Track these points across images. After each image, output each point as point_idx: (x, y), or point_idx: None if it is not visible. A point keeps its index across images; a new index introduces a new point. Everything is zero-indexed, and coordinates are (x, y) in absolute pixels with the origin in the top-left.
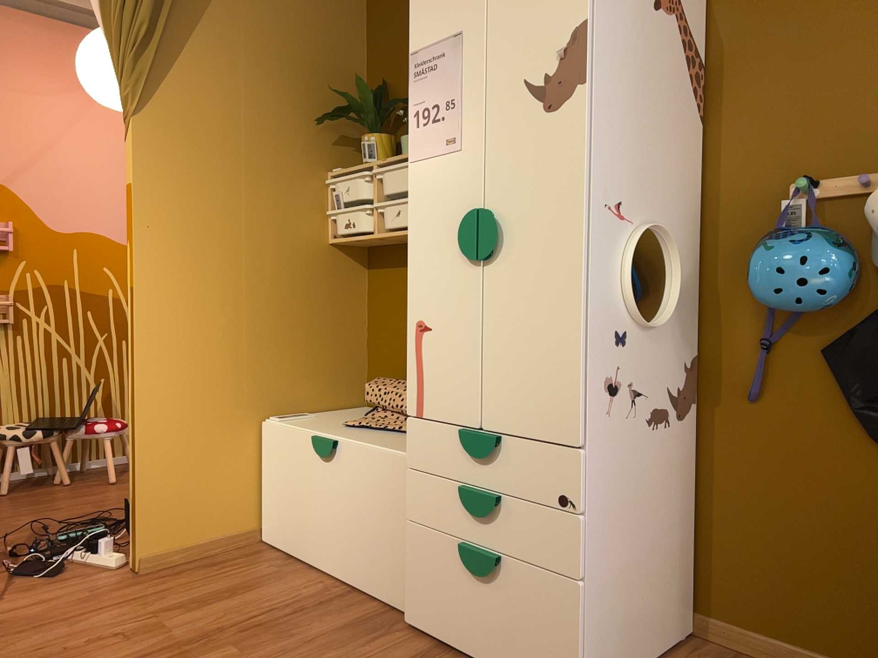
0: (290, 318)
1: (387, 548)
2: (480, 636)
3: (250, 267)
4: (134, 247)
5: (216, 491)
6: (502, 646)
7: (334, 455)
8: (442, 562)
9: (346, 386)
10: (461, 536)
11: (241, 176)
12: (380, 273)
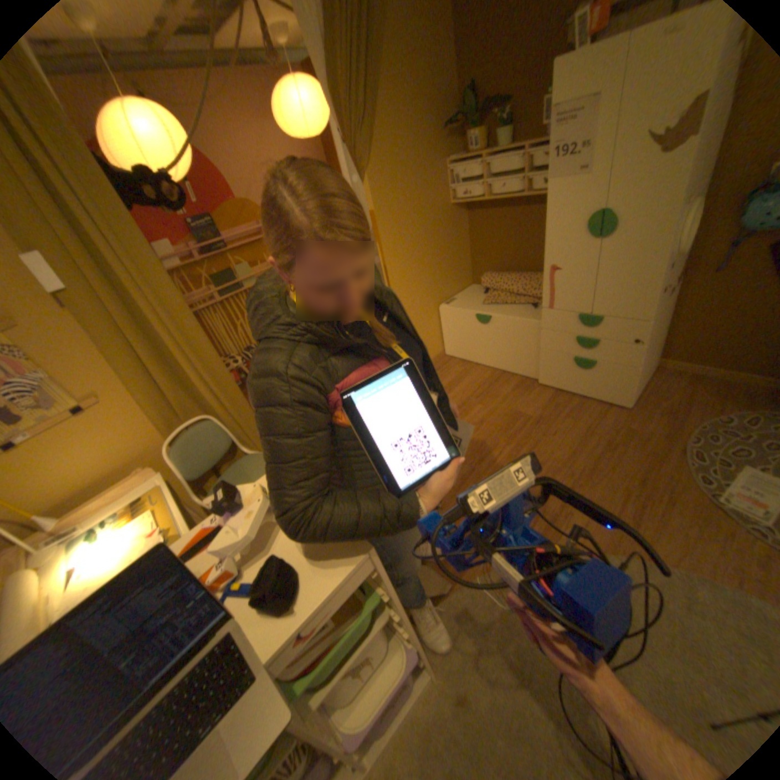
0: (441, 254)
1: (524, 356)
2: (581, 386)
3: (423, 235)
4: (381, 246)
5: (428, 341)
6: (592, 389)
7: (490, 321)
8: (561, 362)
9: (464, 277)
10: (574, 353)
11: (412, 183)
12: (477, 213)
